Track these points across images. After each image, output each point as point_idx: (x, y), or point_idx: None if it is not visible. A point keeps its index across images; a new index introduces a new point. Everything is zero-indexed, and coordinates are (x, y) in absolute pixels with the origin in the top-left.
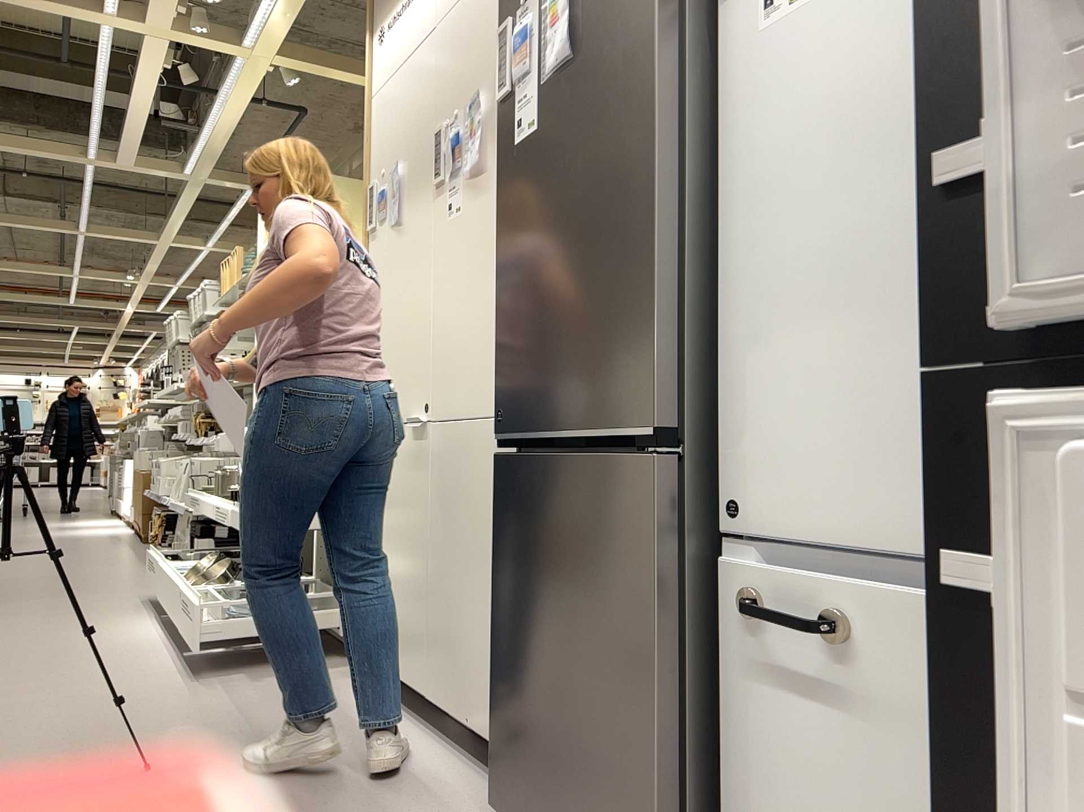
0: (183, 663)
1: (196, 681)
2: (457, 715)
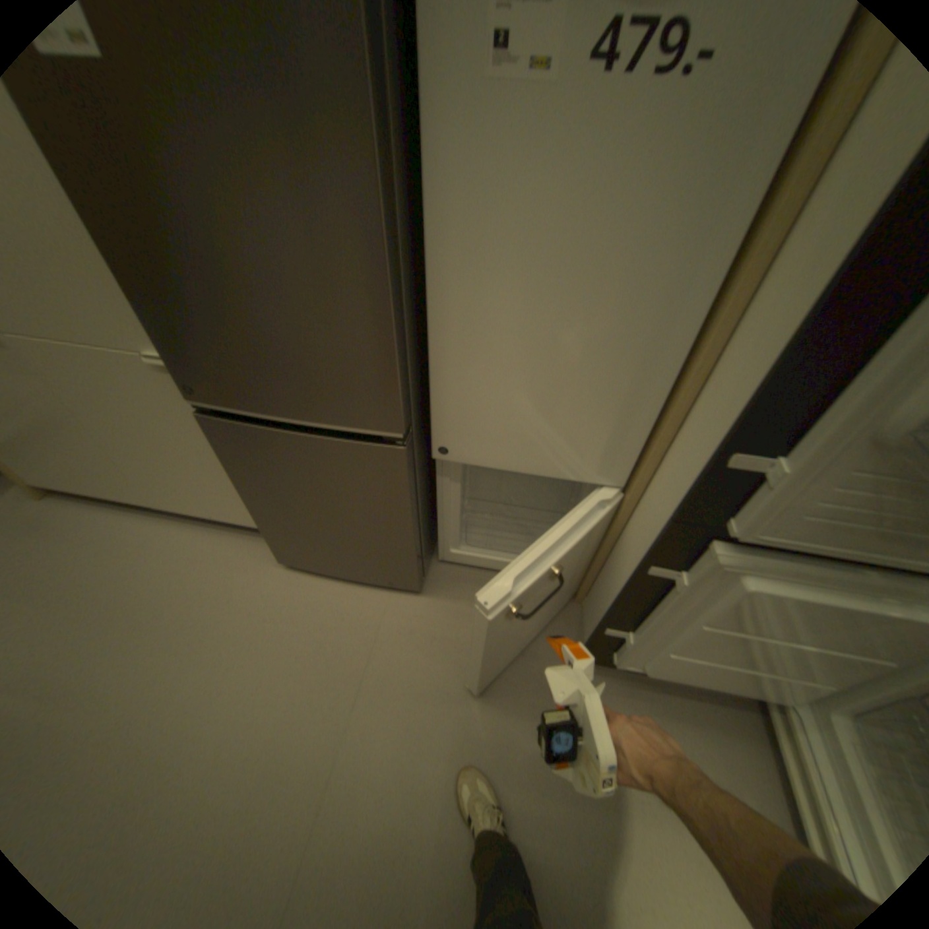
0: None
1: None
2: (196, 513)
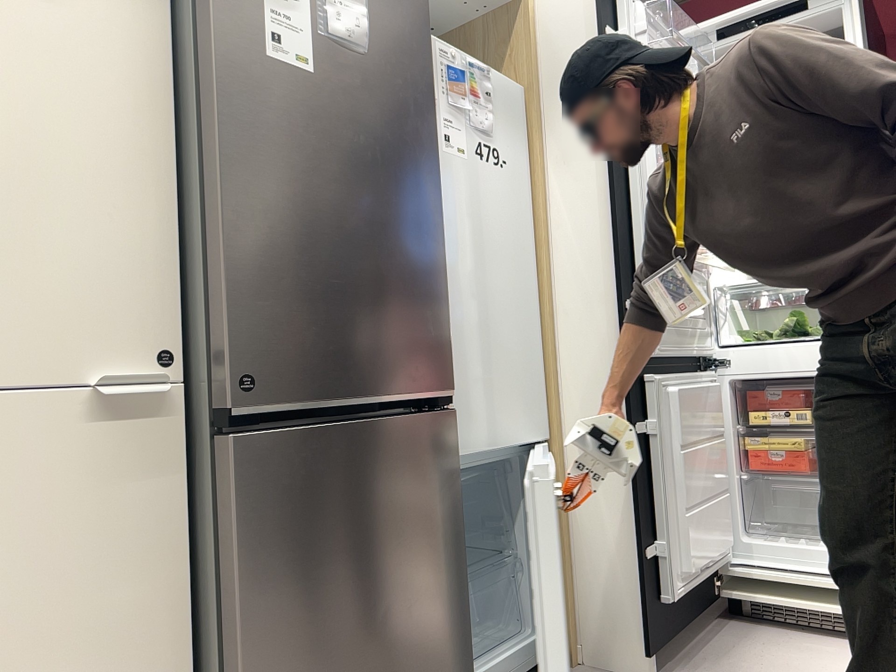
0: None
1: None
2: None
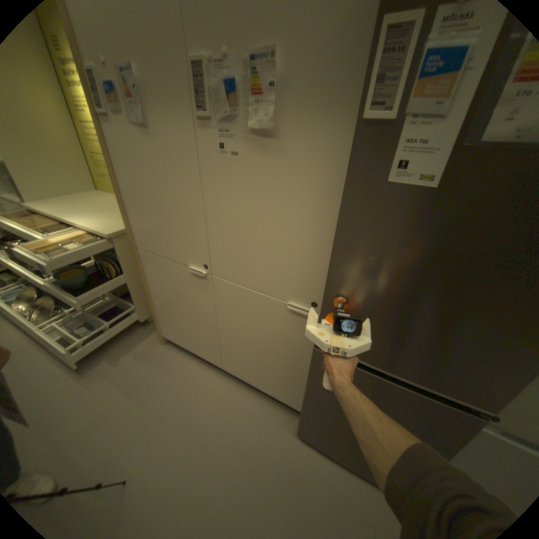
0: (60, 361)
1: (82, 376)
2: (248, 381)
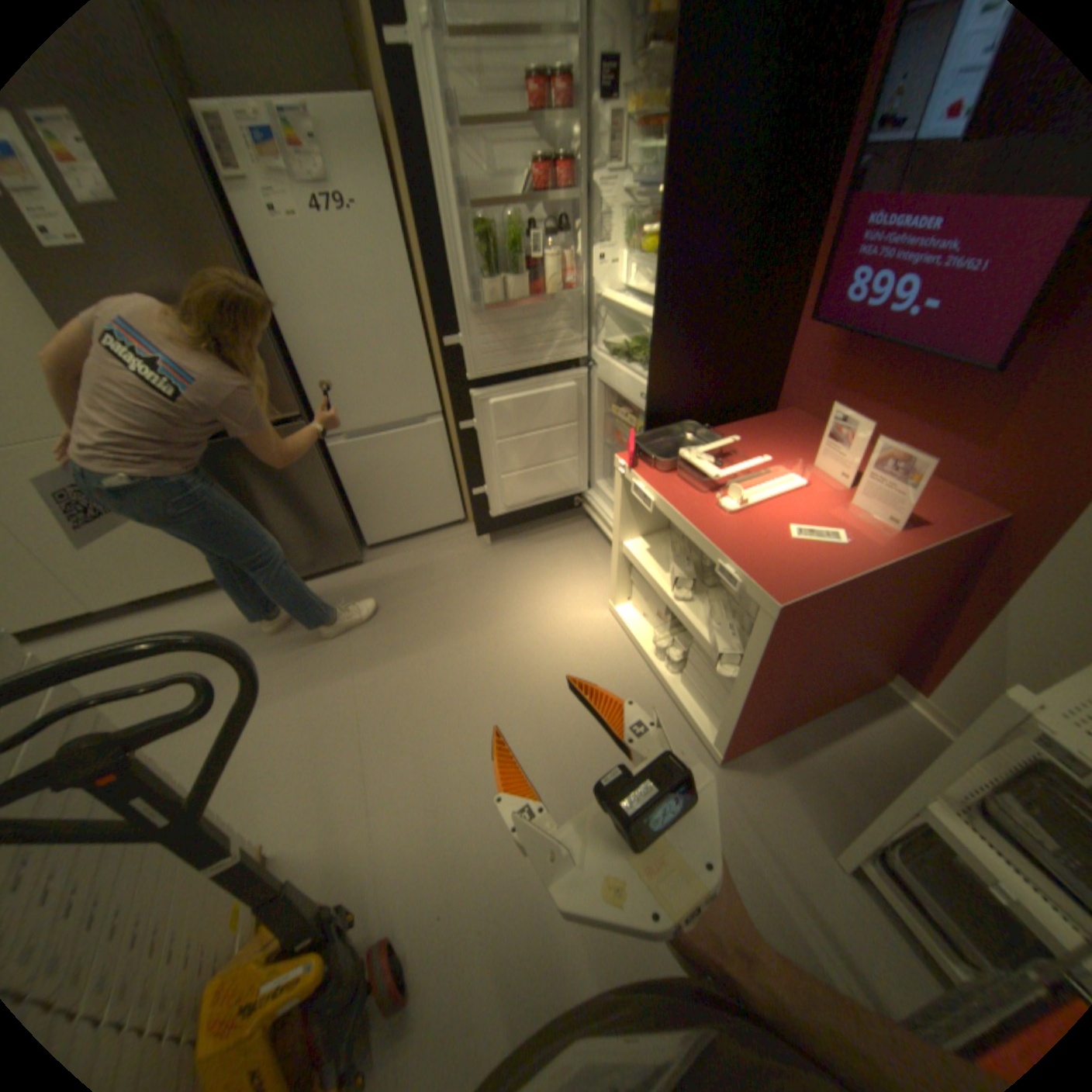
0: None
1: None
2: (142, 594)
